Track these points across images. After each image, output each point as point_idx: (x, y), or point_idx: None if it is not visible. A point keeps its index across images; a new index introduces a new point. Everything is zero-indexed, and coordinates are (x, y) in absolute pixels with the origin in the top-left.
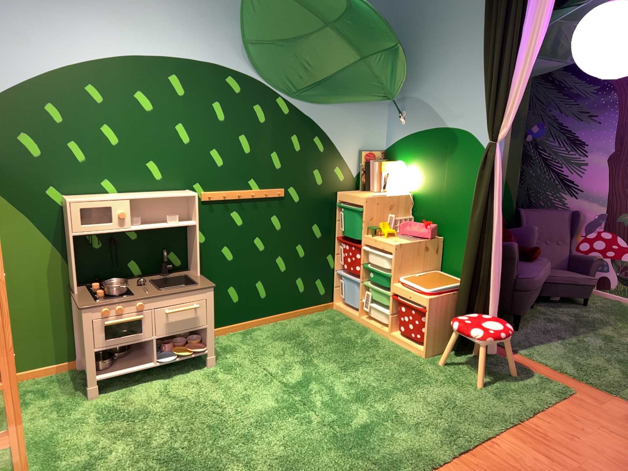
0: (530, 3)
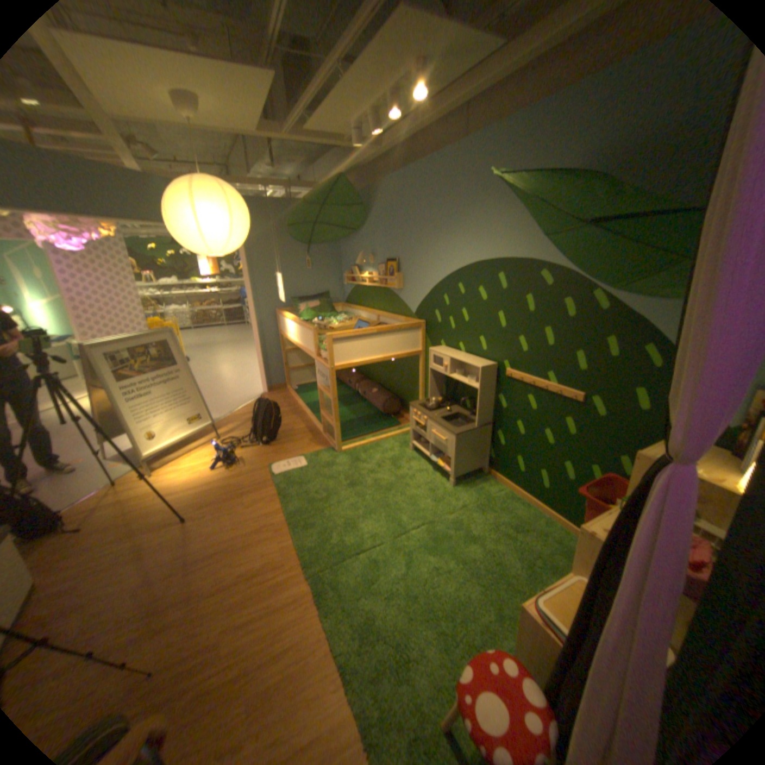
0: None
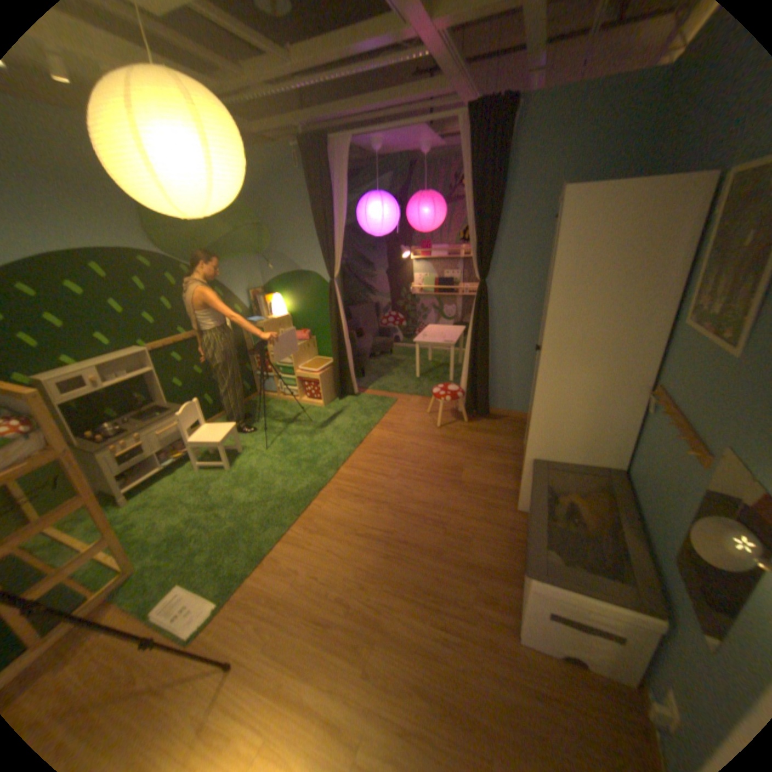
0: (334, 197)
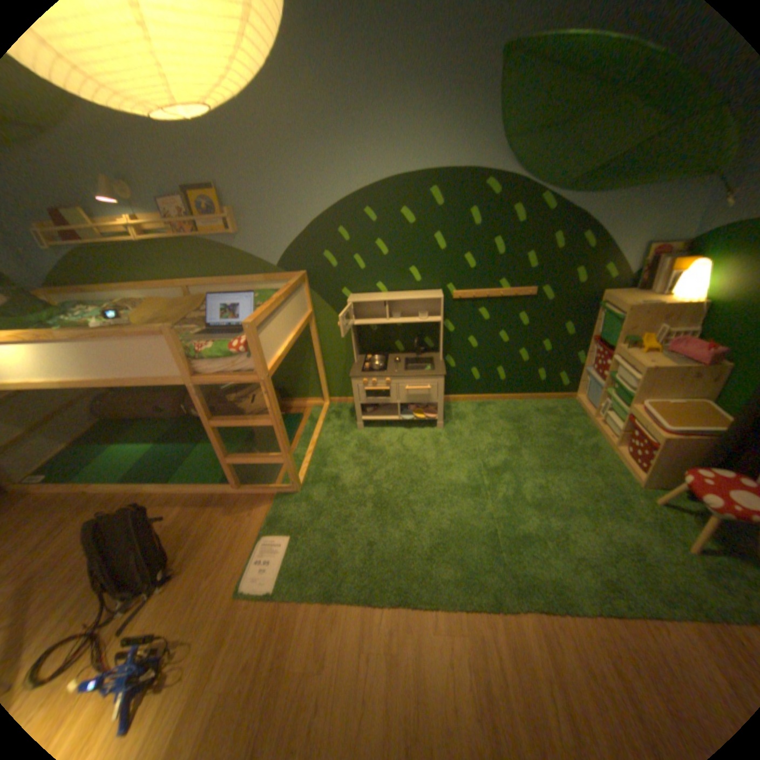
0: None
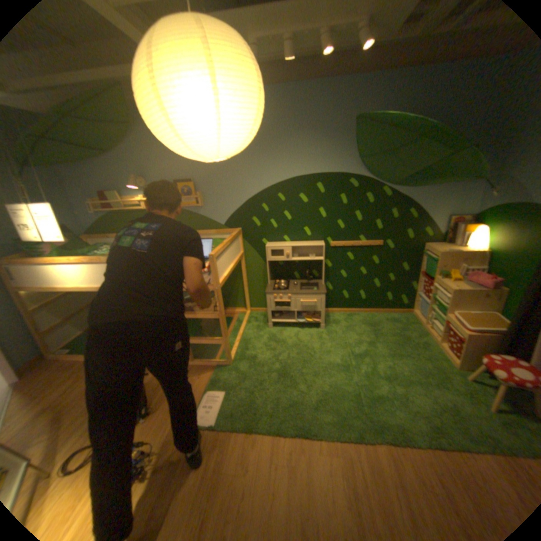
0: None
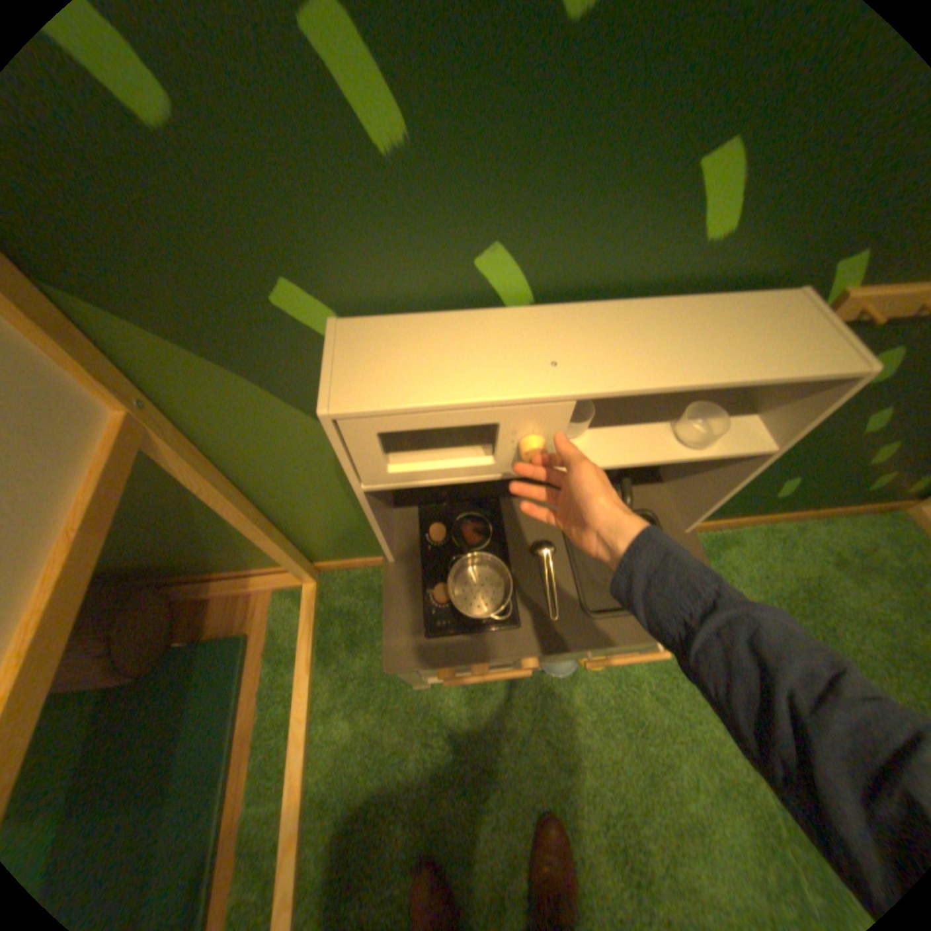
0: None
